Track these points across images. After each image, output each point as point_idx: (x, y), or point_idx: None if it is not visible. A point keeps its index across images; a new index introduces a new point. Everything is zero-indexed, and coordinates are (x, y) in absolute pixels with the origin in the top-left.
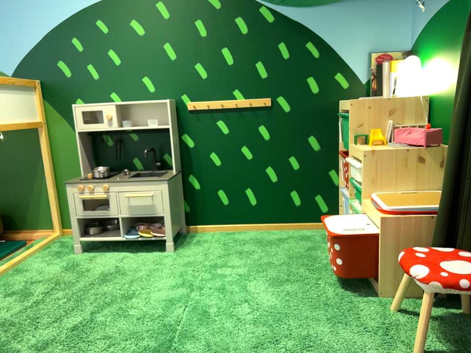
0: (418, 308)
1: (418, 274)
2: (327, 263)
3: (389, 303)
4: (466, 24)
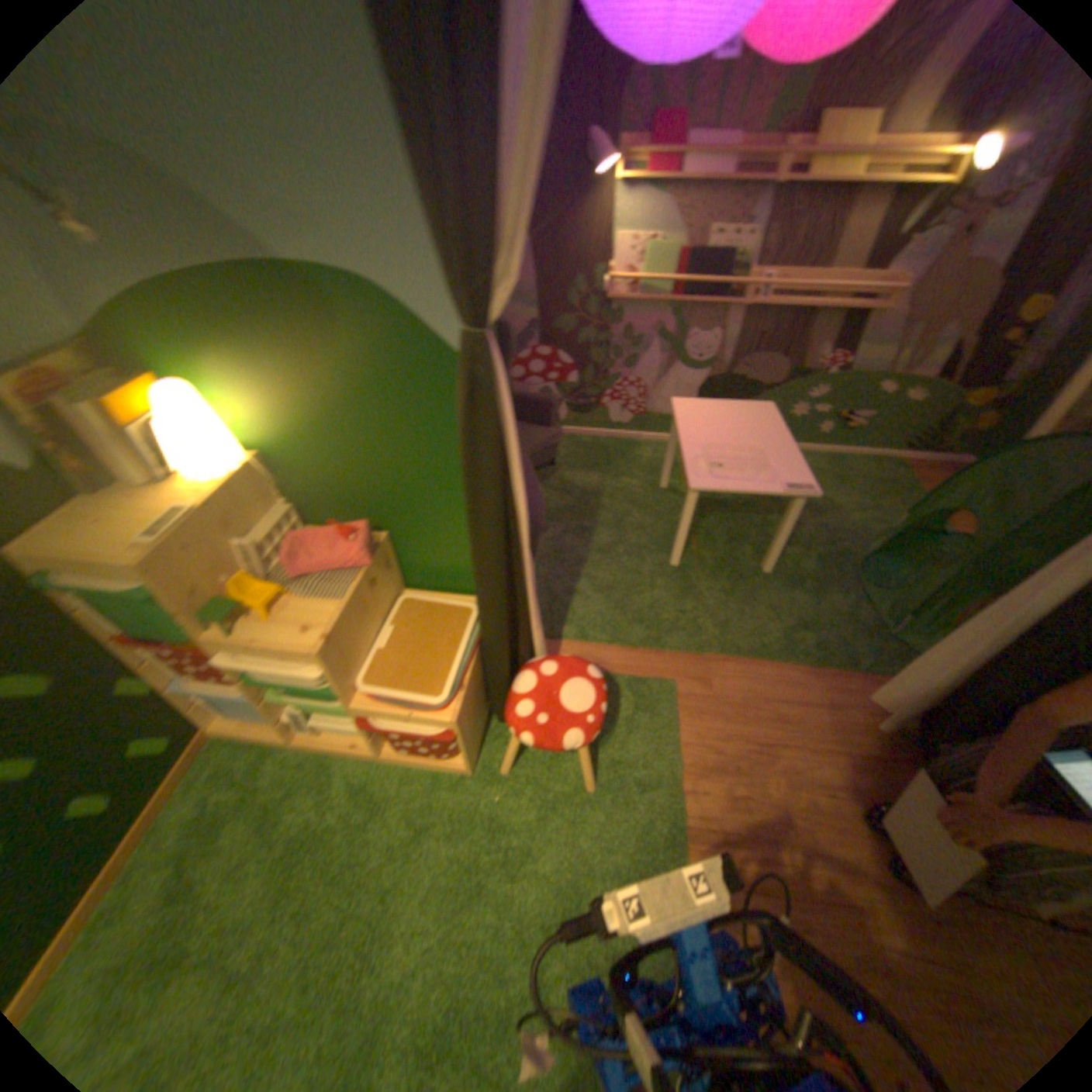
0: (508, 735)
1: (580, 742)
2: (340, 809)
3: (490, 765)
4: (356, 344)
